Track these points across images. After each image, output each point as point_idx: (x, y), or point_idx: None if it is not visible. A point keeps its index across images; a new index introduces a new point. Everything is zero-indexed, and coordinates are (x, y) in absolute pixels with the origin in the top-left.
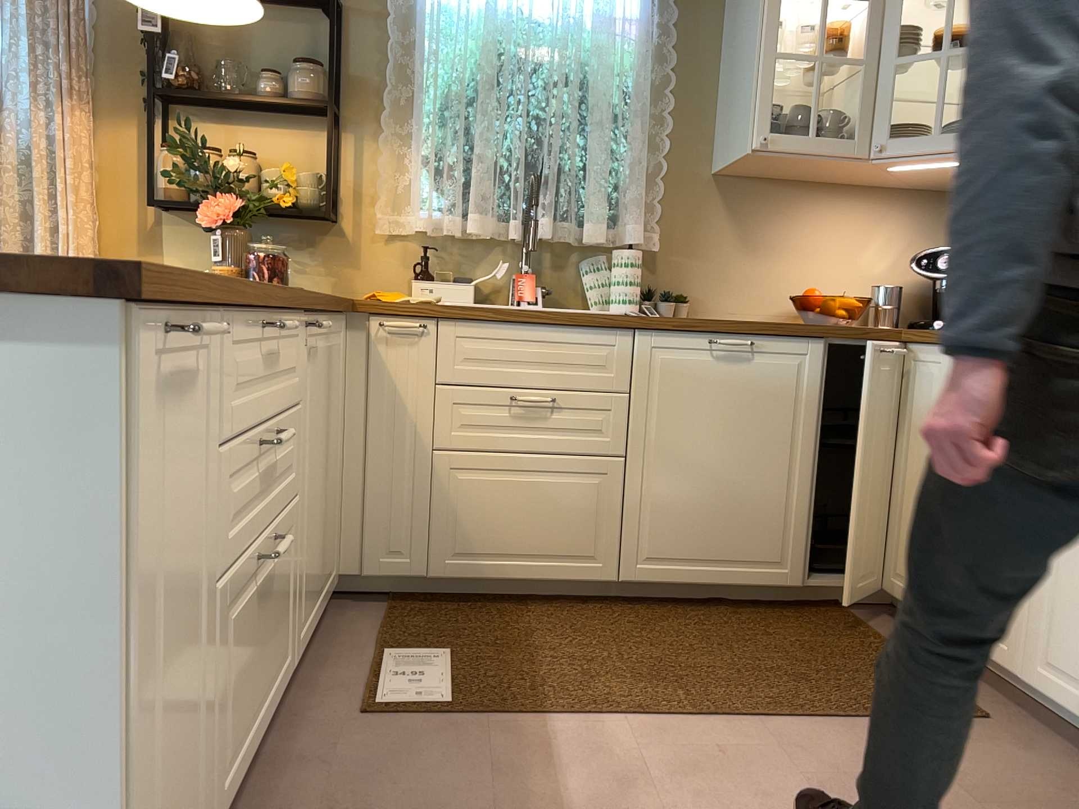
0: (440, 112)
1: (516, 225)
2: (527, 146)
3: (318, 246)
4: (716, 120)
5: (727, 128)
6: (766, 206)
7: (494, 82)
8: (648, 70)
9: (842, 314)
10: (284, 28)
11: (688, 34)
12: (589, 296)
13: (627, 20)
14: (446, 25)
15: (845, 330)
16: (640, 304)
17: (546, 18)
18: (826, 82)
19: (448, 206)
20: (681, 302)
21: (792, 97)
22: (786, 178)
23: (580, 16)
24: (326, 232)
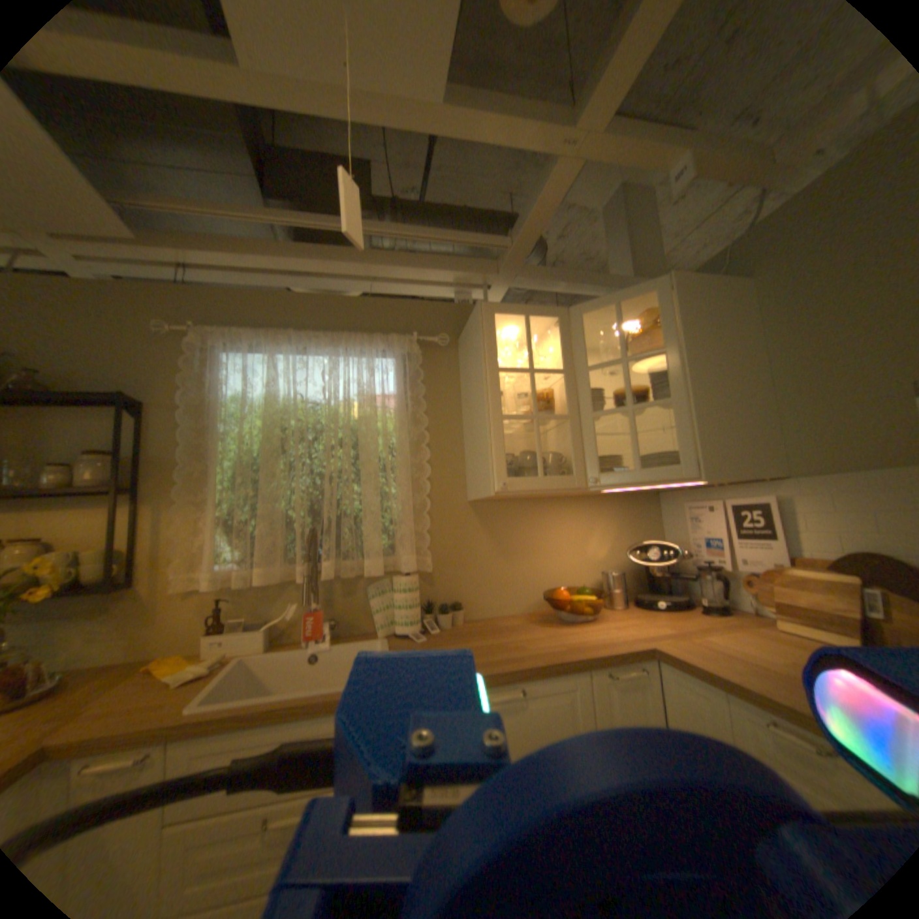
0: (233, 479)
1: (301, 572)
2: (313, 499)
3: (112, 613)
4: (465, 461)
5: (474, 469)
6: (512, 521)
7: (277, 452)
8: (409, 431)
9: (588, 612)
10: (84, 423)
11: (436, 402)
12: (376, 620)
13: (386, 397)
14: (237, 410)
15: (608, 661)
16: (421, 624)
17: (323, 399)
18: (540, 428)
19: (237, 563)
20: (457, 609)
21: (518, 440)
22: (524, 498)
23: (349, 396)
24: (120, 598)
